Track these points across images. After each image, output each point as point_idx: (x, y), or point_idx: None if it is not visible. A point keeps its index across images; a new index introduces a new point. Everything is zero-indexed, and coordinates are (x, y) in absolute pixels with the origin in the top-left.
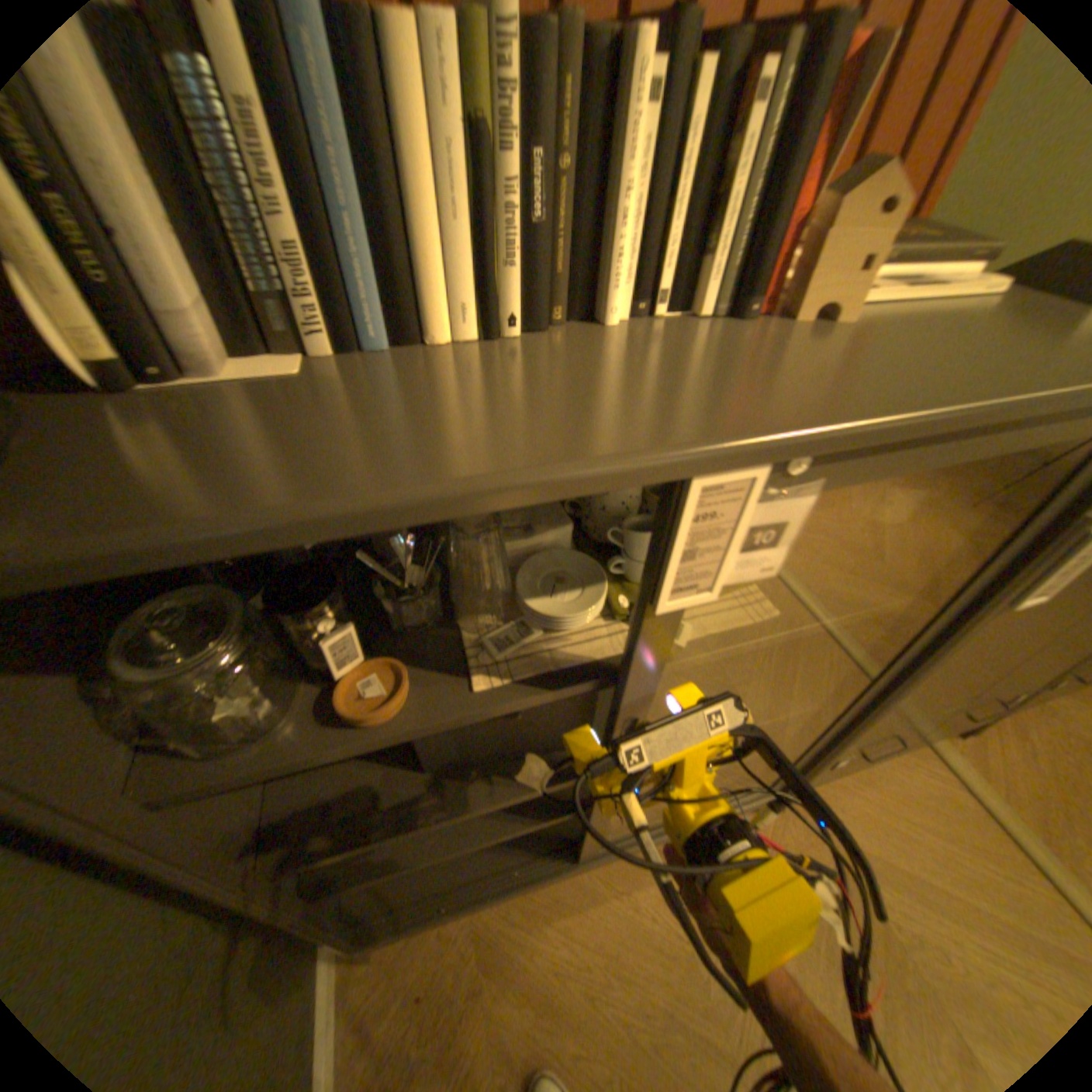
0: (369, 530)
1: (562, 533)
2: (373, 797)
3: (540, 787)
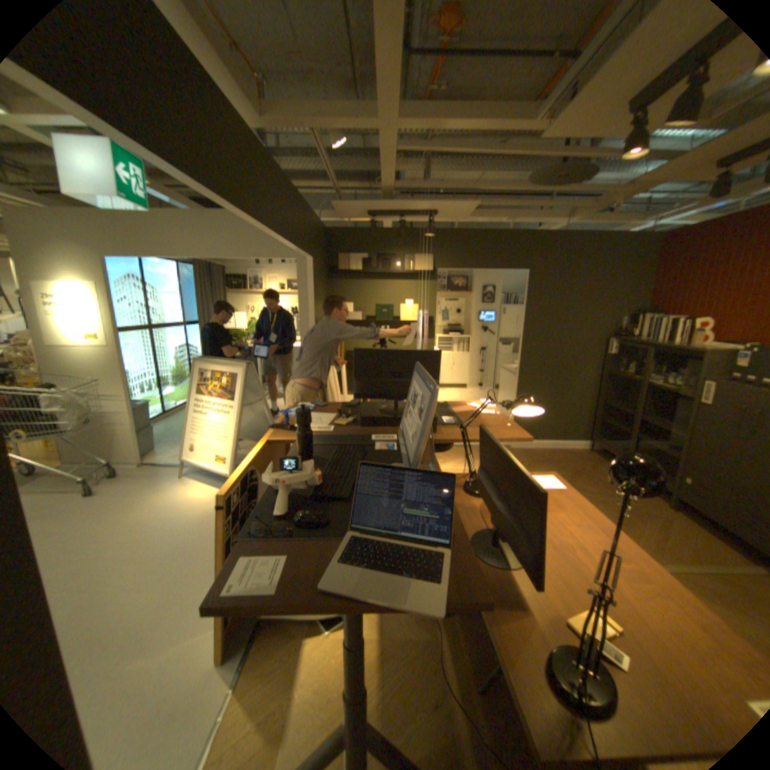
0: (631, 343)
1: (671, 377)
2: (620, 404)
3: (632, 413)
